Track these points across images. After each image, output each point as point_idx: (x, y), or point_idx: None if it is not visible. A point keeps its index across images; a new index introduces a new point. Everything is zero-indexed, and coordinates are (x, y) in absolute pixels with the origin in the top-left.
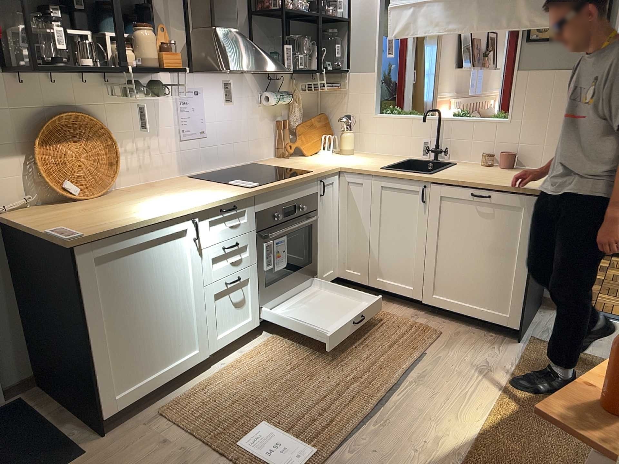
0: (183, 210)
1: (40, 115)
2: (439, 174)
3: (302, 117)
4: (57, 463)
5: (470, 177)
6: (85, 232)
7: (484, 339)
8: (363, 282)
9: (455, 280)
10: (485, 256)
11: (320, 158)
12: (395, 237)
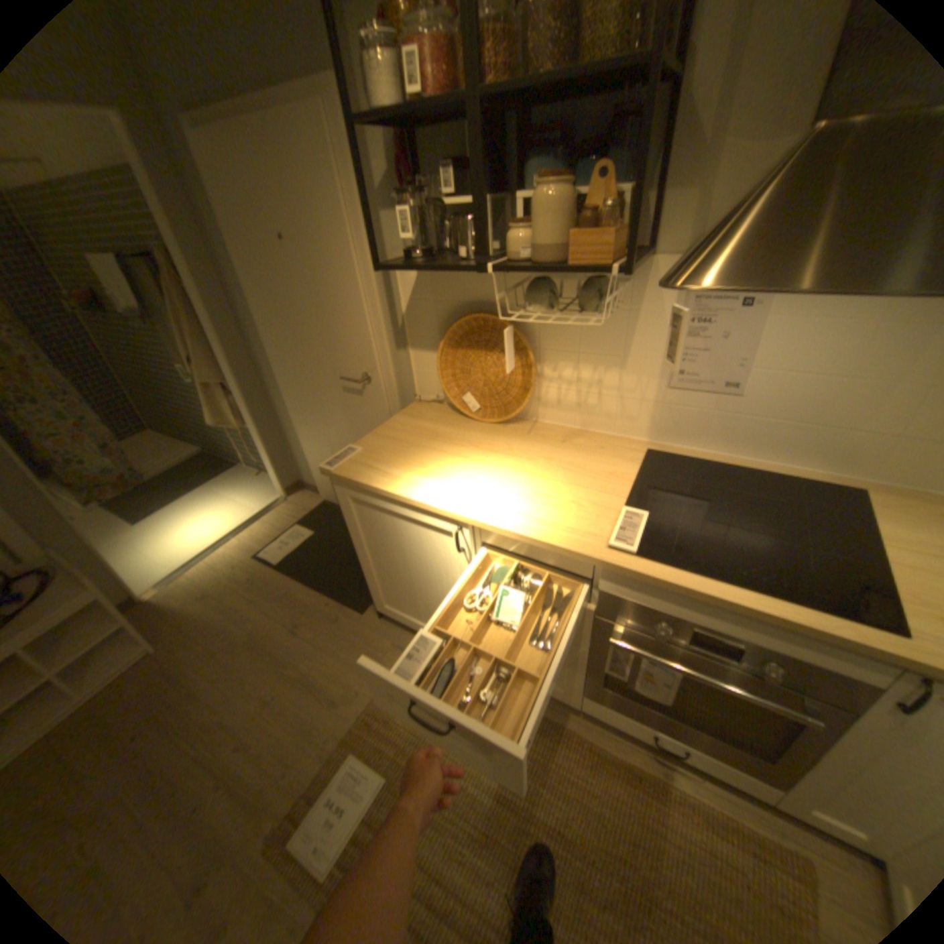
0: (442, 508)
1: (460, 308)
2: None
3: None
4: (352, 600)
5: None
6: (347, 466)
7: None
8: None
9: None
10: None
11: None
12: None
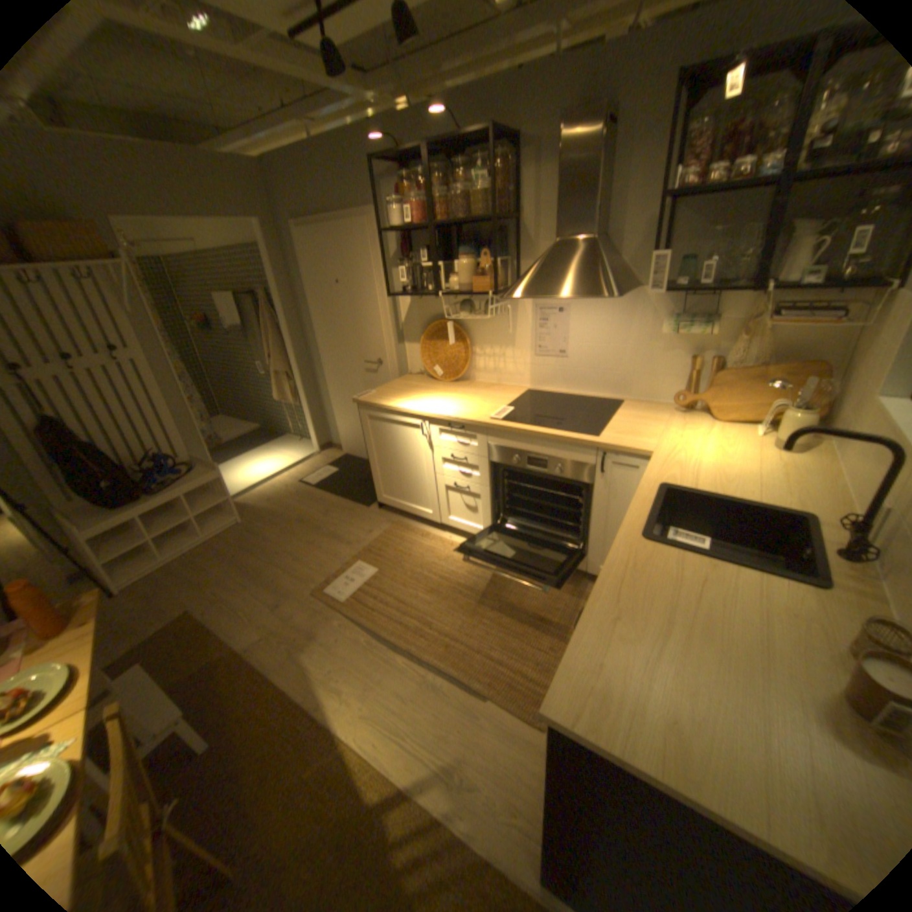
0: (414, 411)
1: (432, 319)
2: (649, 549)
3: (765, 359)
4: (362, 501)
5: (652, 594)
6: (367, 398)
7: (537, 803)
8: None
9: None
10: None
11: (717, 432)
12: None
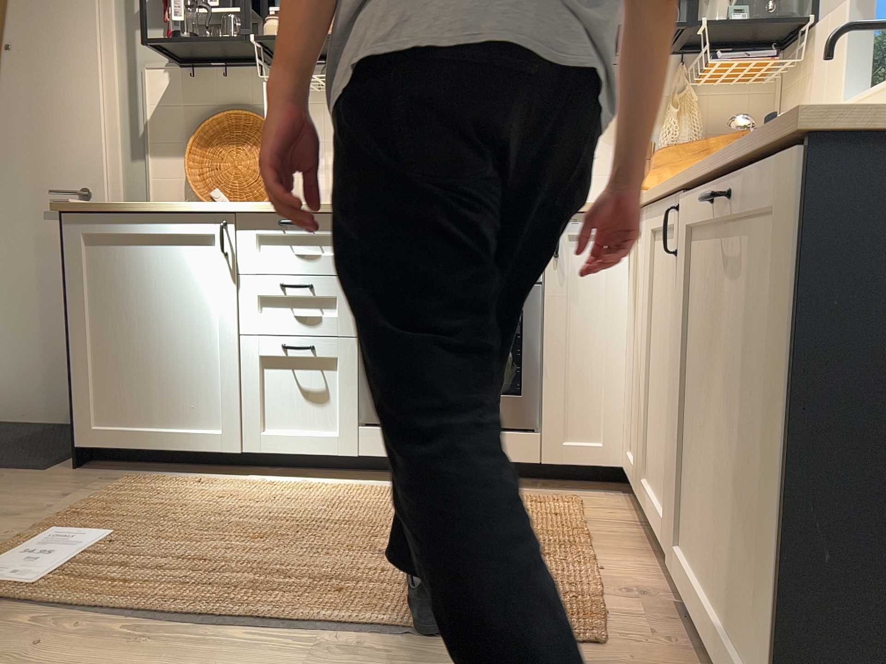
0: (206, 204)
1: (210, 113)
2: None
3: (695, 140)
4: (24, 465)
5: None
6: (86, 203)
7: None
8: (636, 487)
9: (707, 512)
10: (742, 430)
11: None
12: (663, 368)
